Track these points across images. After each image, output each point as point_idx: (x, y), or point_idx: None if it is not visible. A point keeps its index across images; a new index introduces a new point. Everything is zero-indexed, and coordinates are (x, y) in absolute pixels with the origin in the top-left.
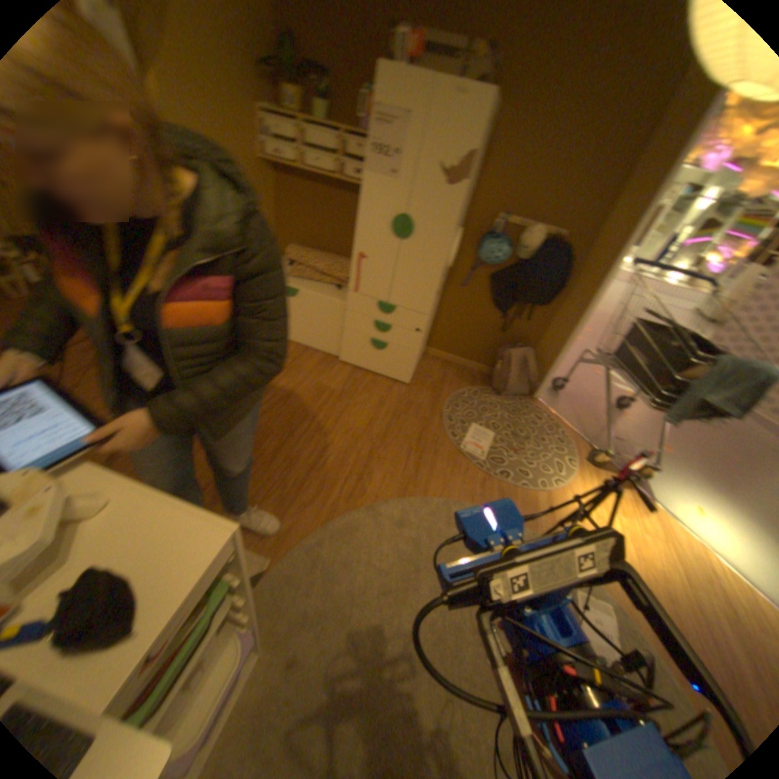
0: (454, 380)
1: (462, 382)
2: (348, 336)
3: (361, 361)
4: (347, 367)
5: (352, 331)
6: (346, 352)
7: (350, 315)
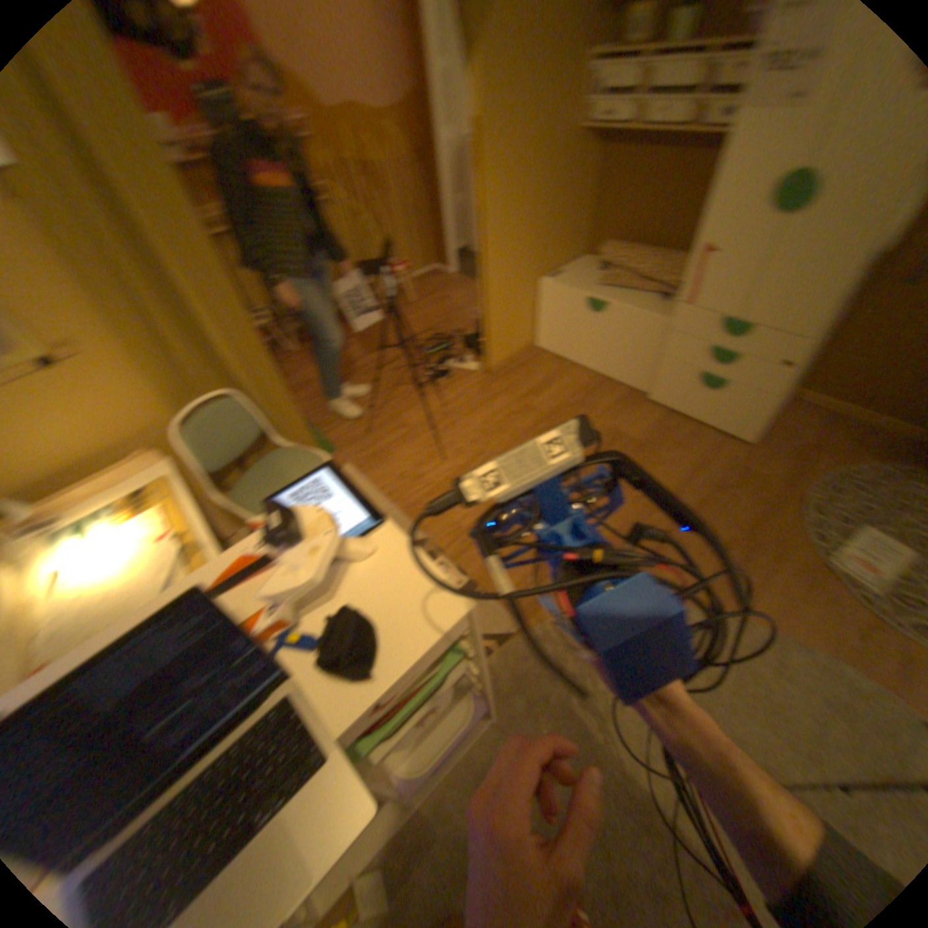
0: (845, 445)
1: (862, 451)
2: (664, 364)
3: (679, 401)
4: (655, 407)
5: (671, 357)
6: (658, 386)
7: (672, 335)
